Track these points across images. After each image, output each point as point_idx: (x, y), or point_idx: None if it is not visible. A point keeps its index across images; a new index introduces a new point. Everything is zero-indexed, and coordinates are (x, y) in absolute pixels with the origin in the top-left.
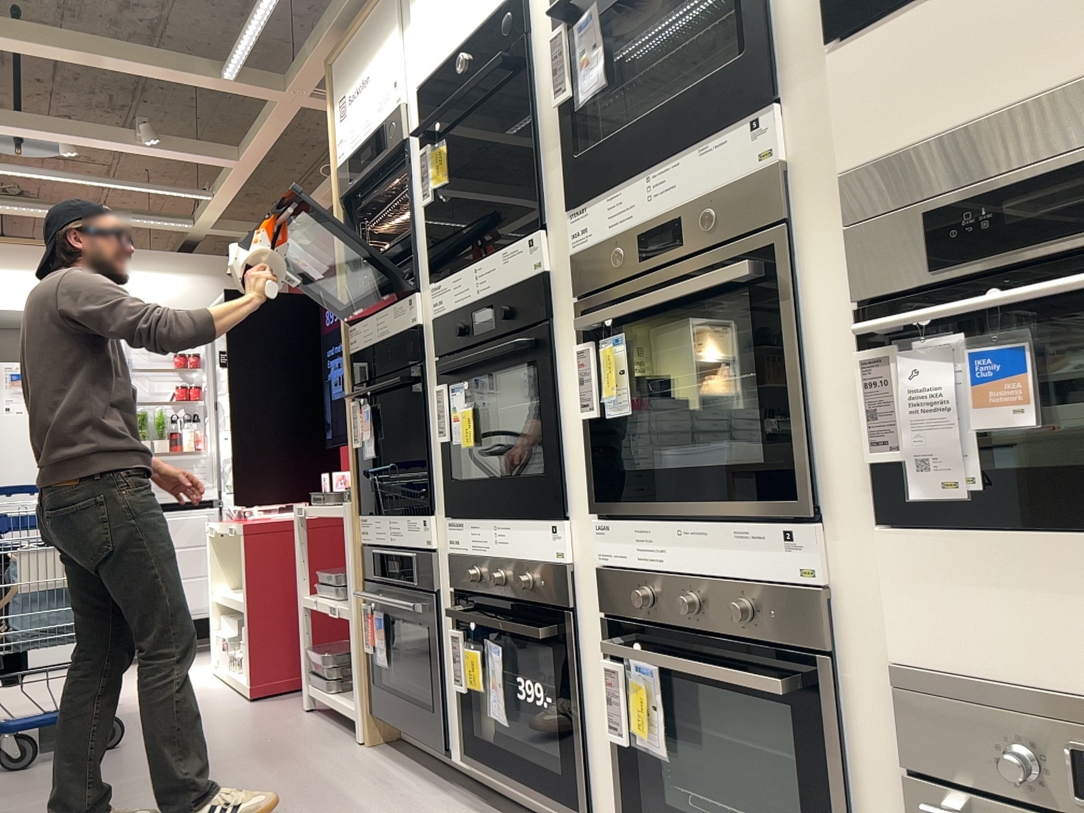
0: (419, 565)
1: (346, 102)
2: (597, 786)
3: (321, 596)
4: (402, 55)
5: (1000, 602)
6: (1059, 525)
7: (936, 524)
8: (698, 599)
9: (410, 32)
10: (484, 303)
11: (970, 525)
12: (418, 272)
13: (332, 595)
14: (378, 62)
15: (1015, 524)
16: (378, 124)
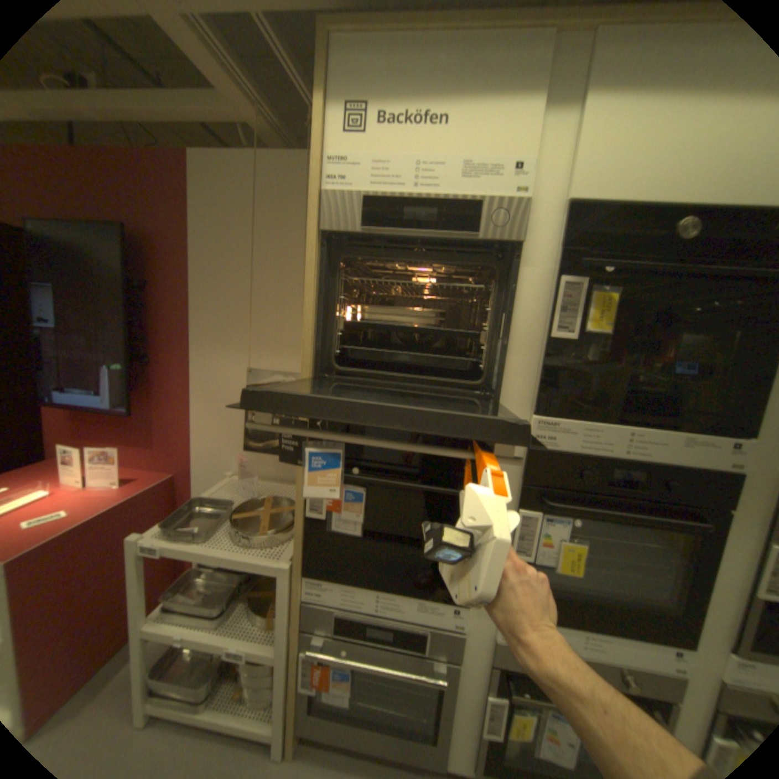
0: (437, 642)
1: (369, 108)
2: None
3: (172, 623)
4: (543, 132)
5: None
6: None
7: None
8: None
9: (565, 112)
10: (641, 467)
11: None
12: (505, 390)
13: (191, 620)
14: (485, 108)
15: None
16: (463, 187)
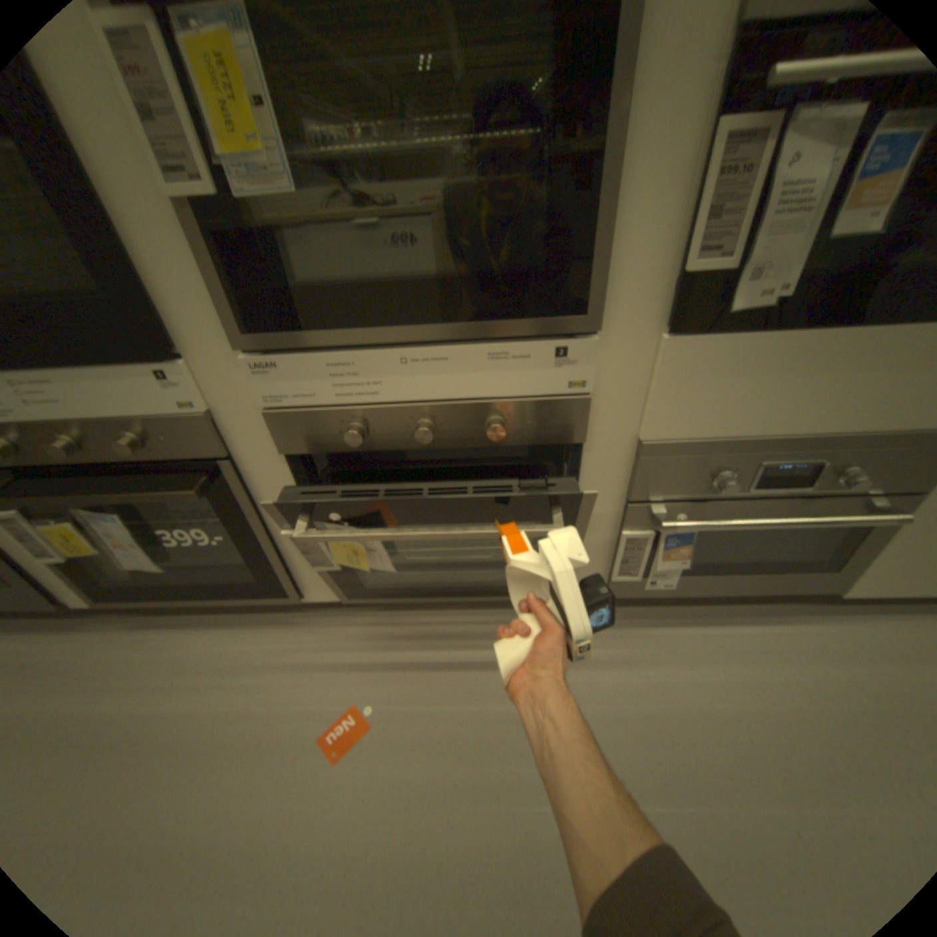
0: None
1: None
2: (298, 572)
3: None
4: None
5: (753, 383)
6: (831, 319)
7: (724, 325)
8: (432, 420)
9: None
10: None
11: (755, 325)
12: None
13: None
14: None
15: (795, 321)
16: None
